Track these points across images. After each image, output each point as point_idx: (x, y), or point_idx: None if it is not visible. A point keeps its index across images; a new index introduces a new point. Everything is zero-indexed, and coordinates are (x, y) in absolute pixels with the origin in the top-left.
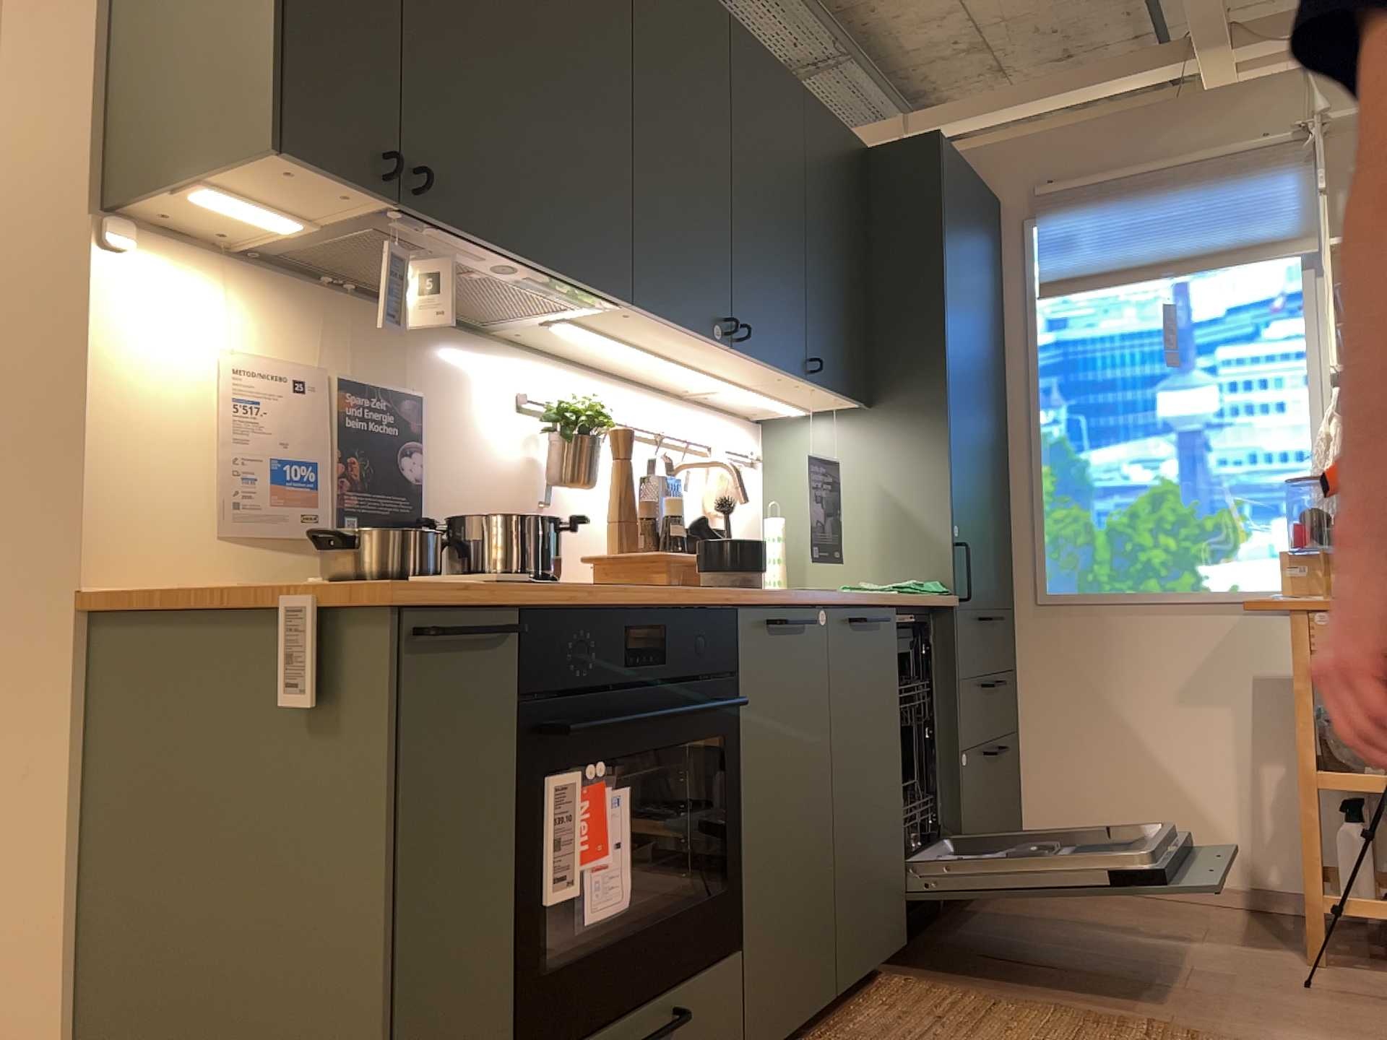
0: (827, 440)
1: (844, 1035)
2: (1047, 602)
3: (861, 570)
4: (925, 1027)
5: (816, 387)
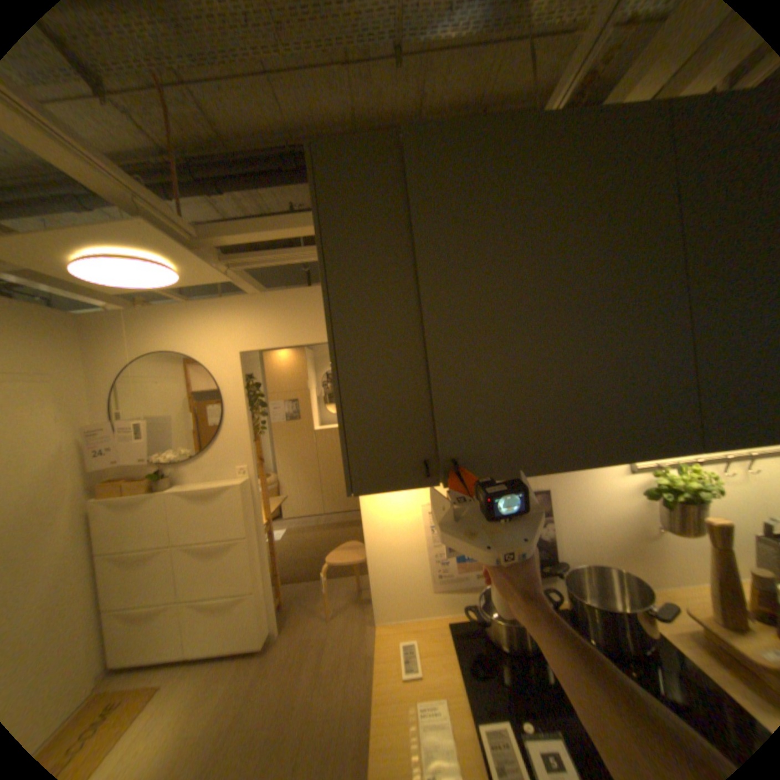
0: None
1: None
2: None
3: None
4: None
5: None
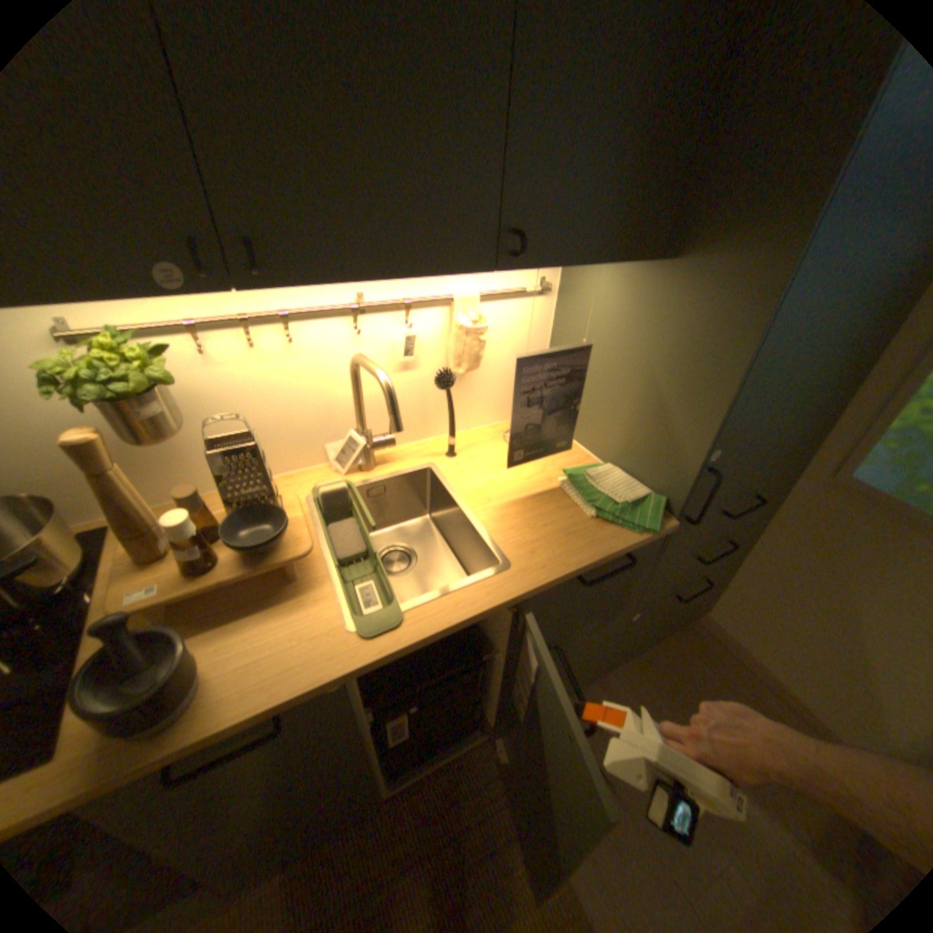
0: (617, 285)
1: (394, 814)
2: (848, 483)
3: (607, 438)
4: (448, 839)
5: (541, 264)
